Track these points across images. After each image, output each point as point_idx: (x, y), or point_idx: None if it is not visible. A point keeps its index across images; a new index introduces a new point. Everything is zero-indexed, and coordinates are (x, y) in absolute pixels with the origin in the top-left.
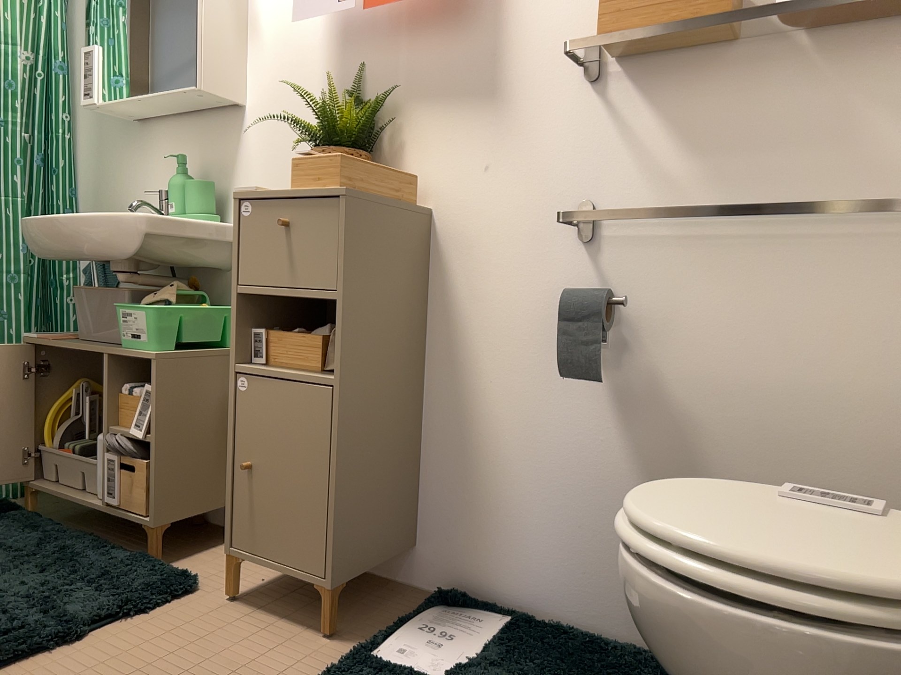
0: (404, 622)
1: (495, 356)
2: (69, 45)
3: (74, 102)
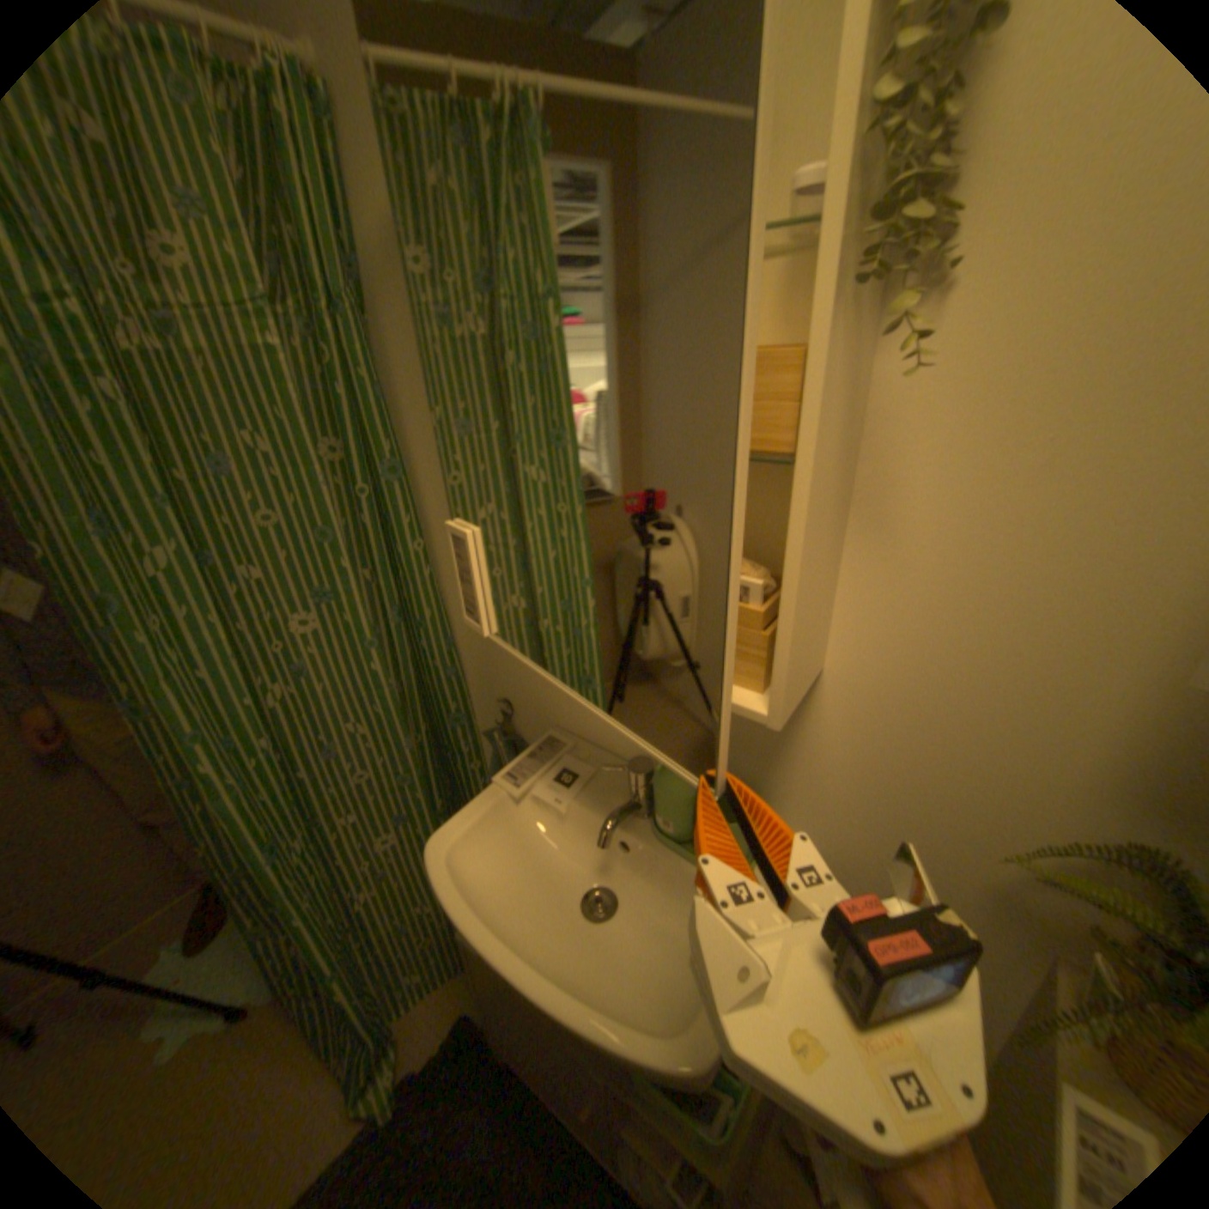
0: None
1: None
2: (388, 405)
3: (418, 504)
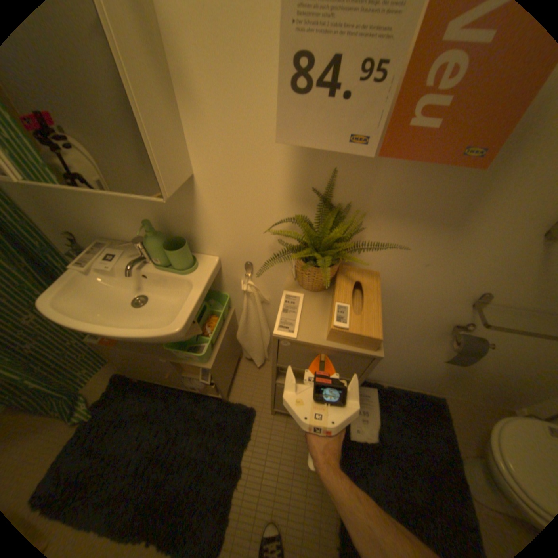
0: None
1: (394, 332)
2: None
3: None
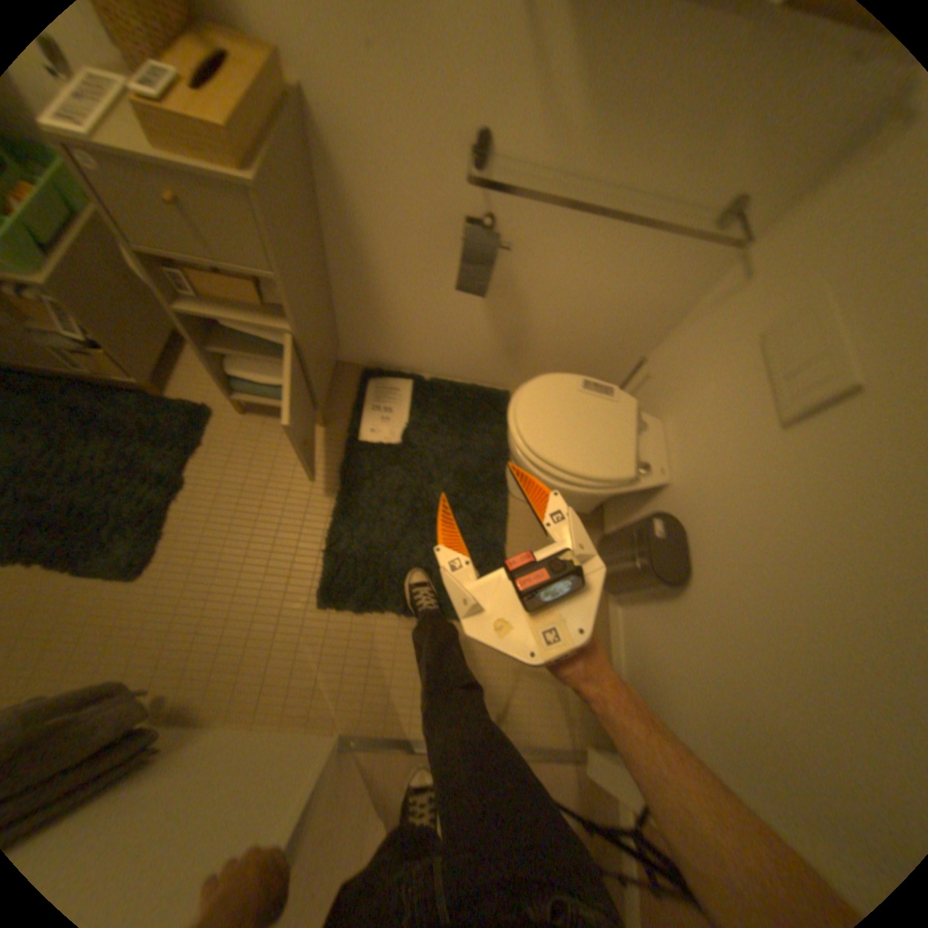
0: (363, 407)
1: (394, 248)
2: None
3: None
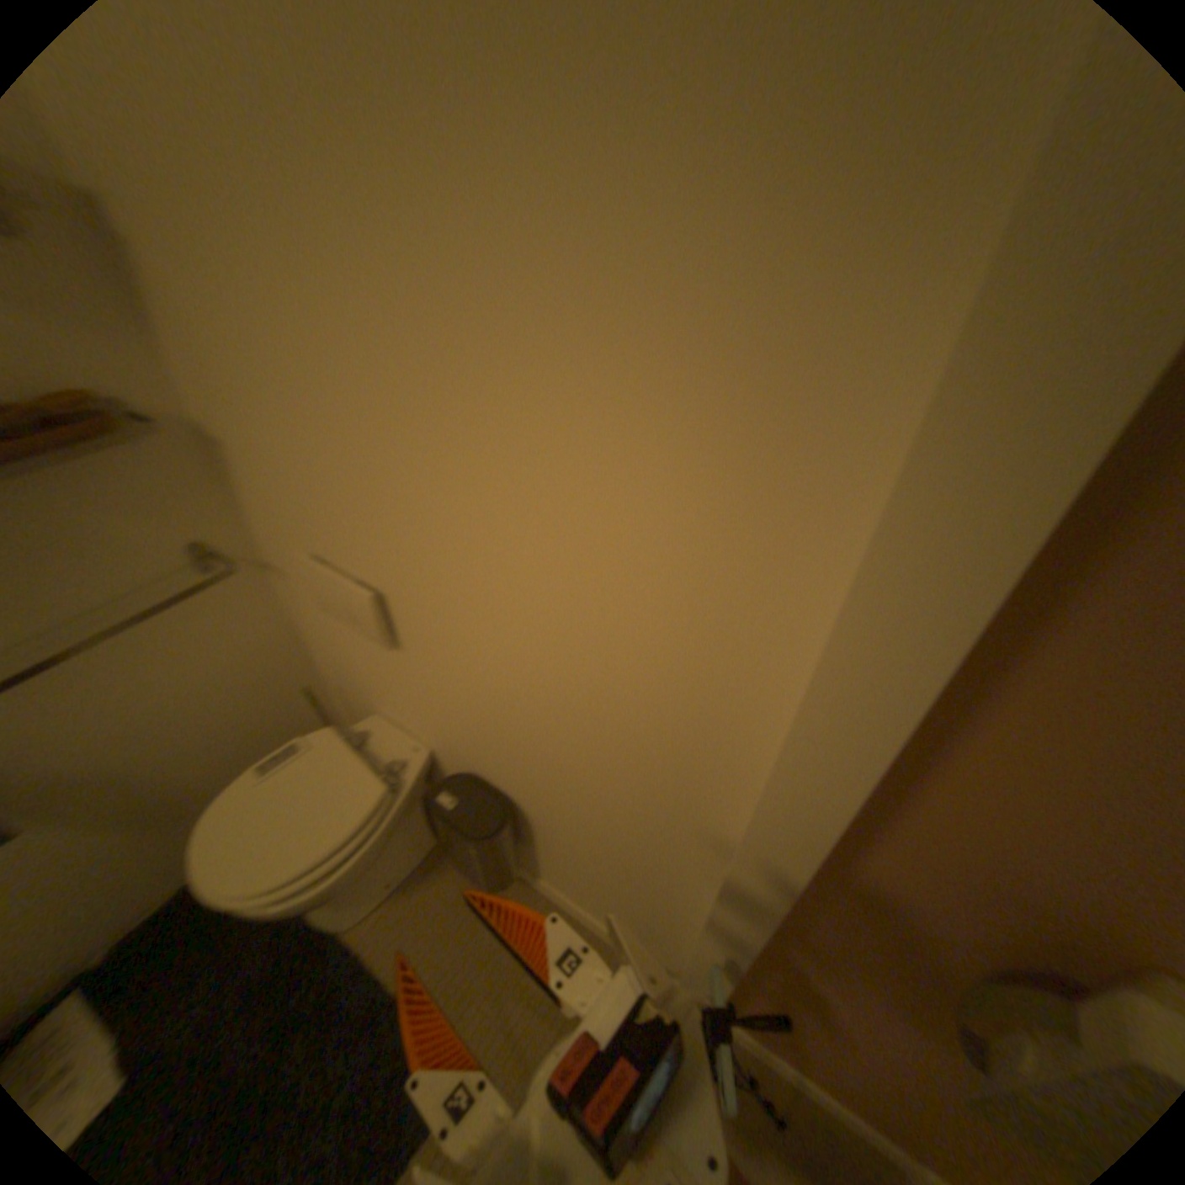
0: None
1: None
2: None
3: None
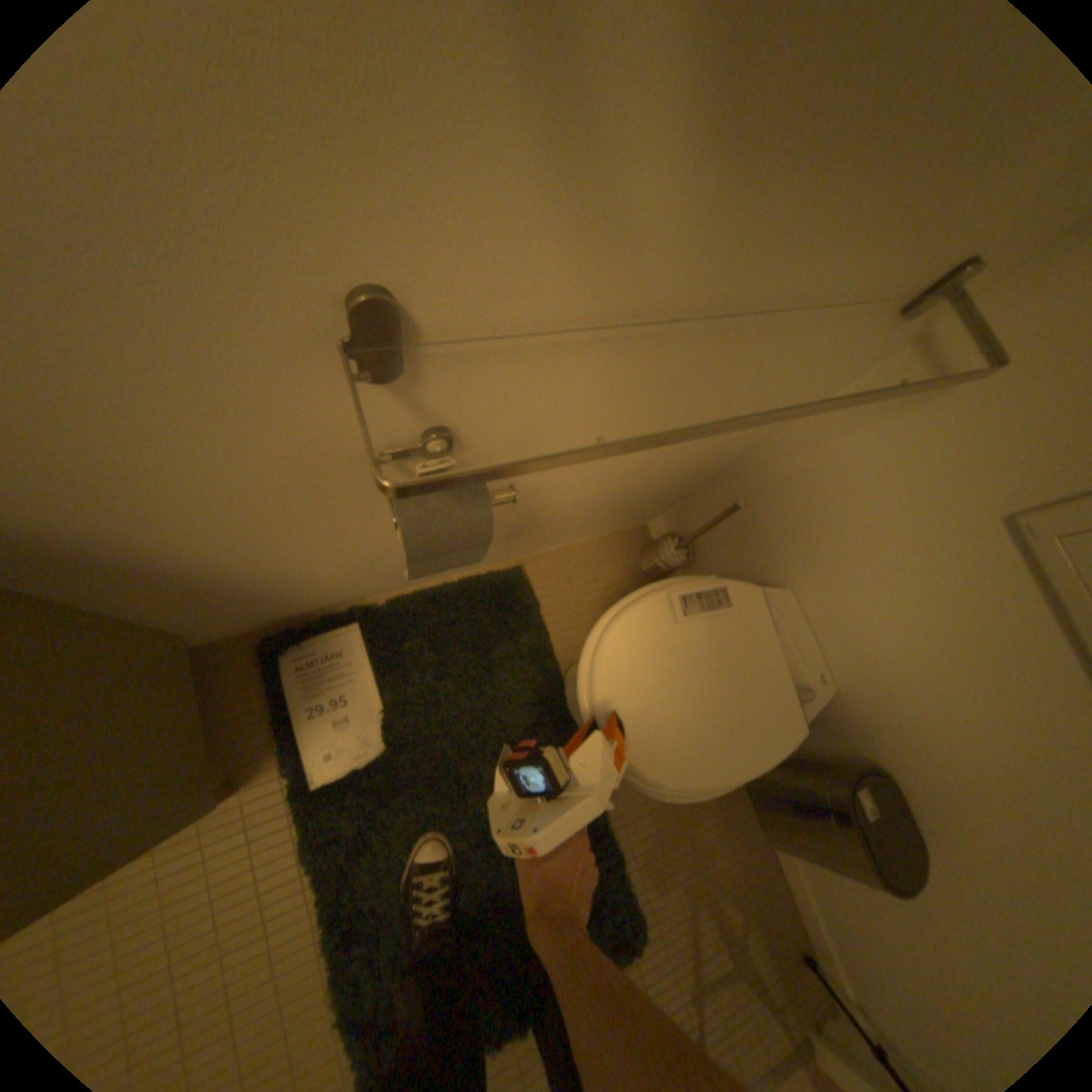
0: (285, 721)
1: (204, 531)
2: None
3: None
